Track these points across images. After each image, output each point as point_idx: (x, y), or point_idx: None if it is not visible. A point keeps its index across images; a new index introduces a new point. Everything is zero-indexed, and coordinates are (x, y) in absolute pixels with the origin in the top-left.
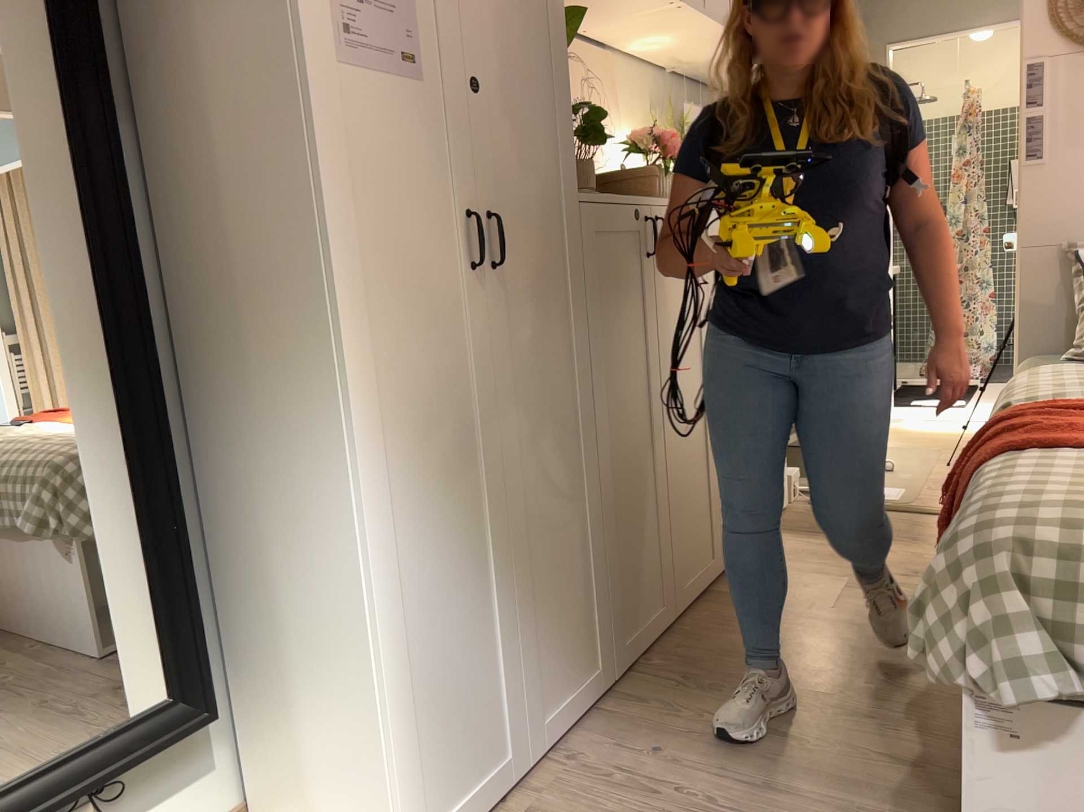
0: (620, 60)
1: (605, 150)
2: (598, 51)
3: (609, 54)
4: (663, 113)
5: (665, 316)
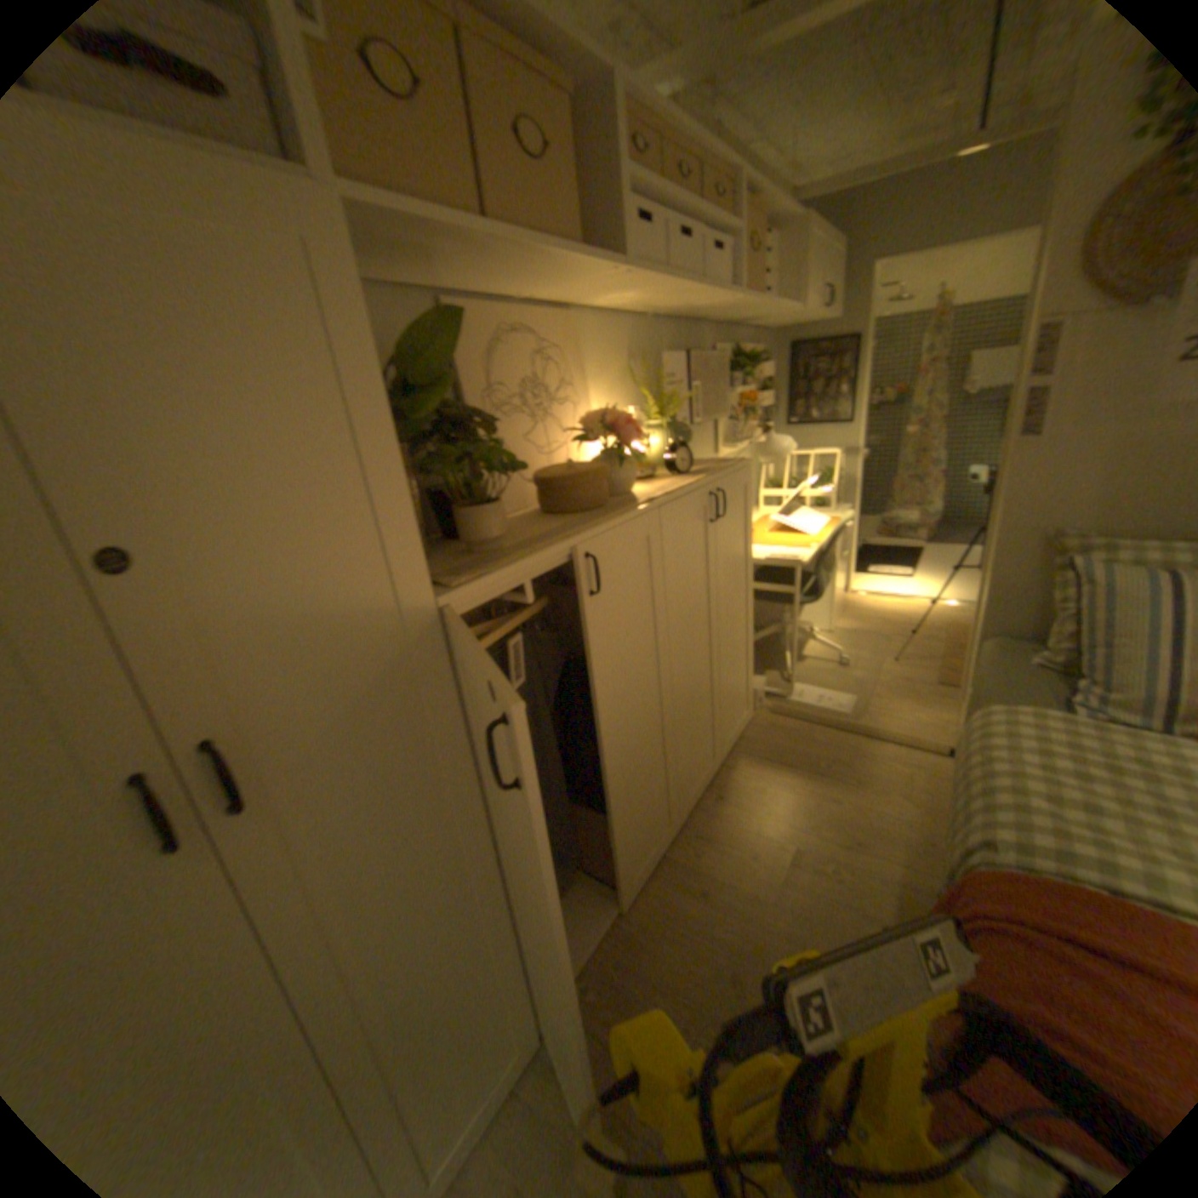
0: (588, 312)
1: (558, 433)
2: (557, 309)
3: (572, 310)
4: (645, 357)
5: (603, 654)
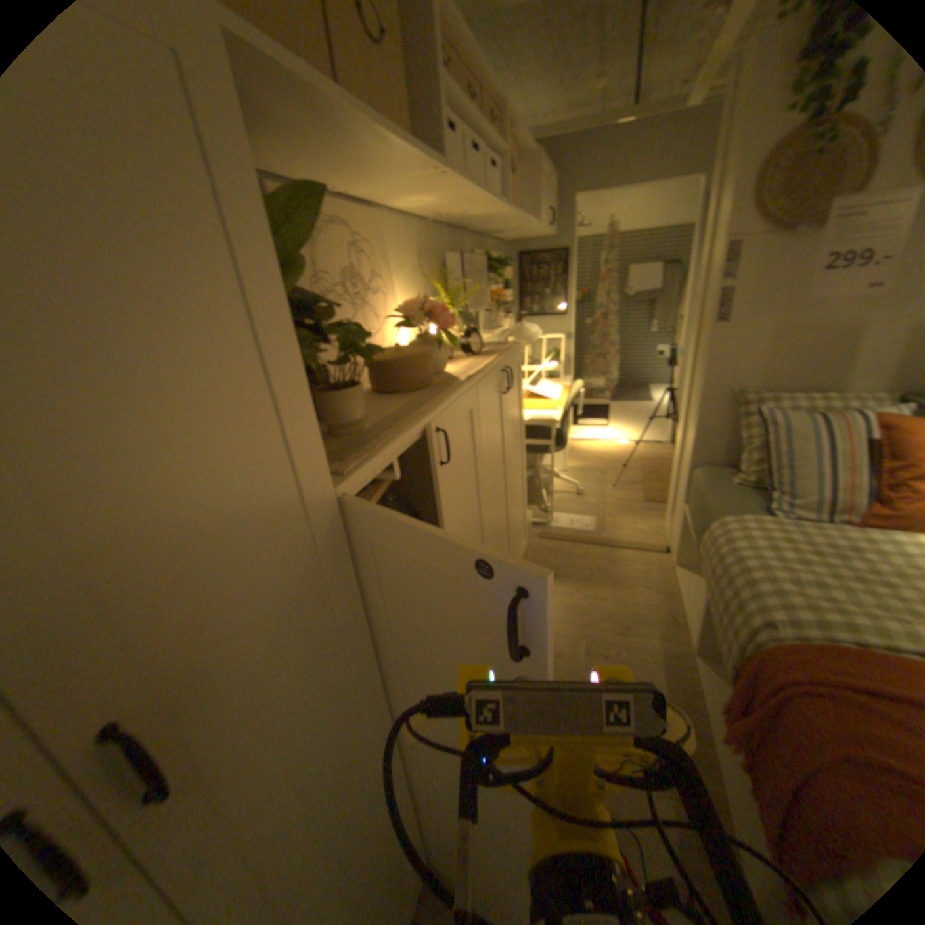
0: (388, 213)
1: (380, 320)
2: (366, 207)
3: (377, 209)
4: (431, 257)
5: (450, 514)
